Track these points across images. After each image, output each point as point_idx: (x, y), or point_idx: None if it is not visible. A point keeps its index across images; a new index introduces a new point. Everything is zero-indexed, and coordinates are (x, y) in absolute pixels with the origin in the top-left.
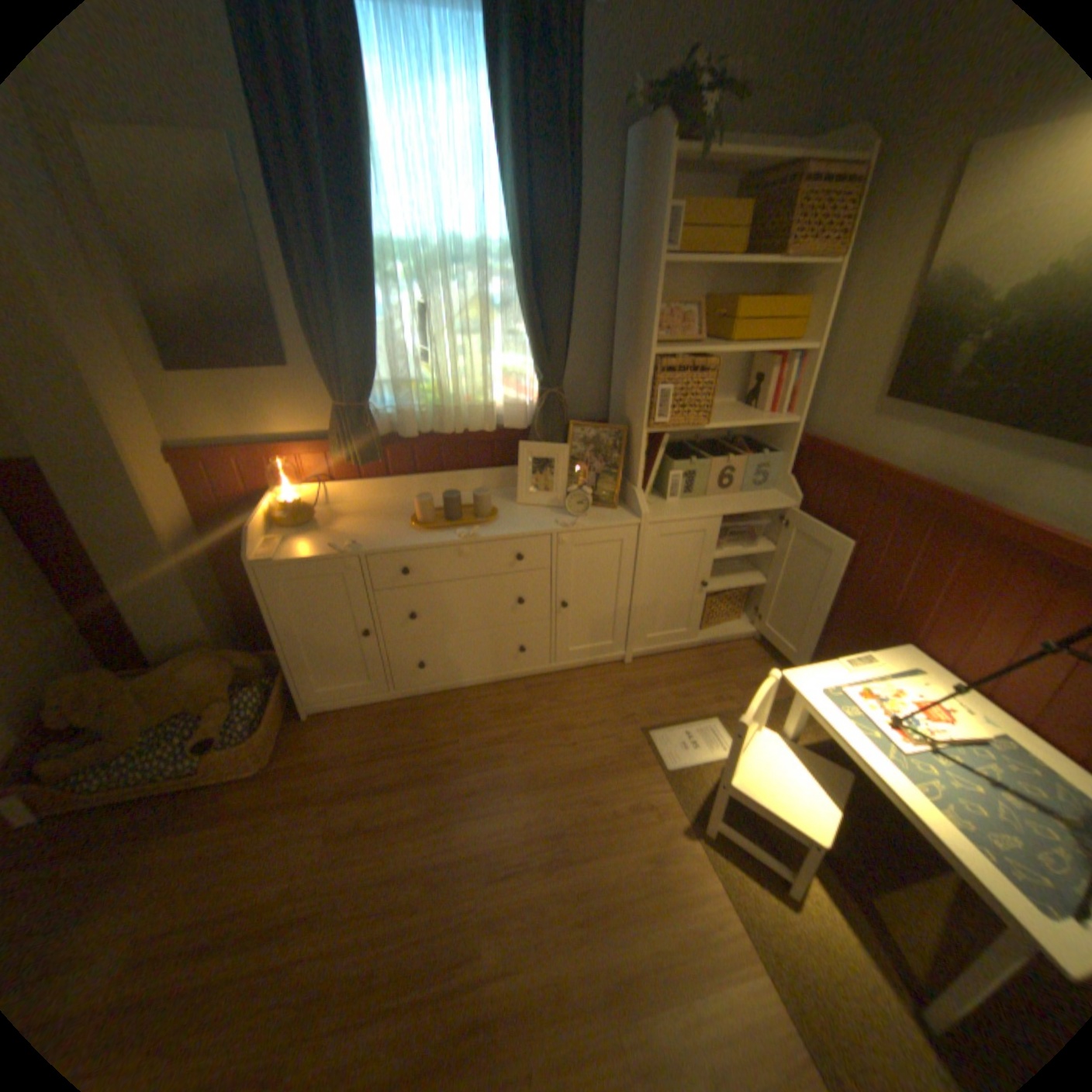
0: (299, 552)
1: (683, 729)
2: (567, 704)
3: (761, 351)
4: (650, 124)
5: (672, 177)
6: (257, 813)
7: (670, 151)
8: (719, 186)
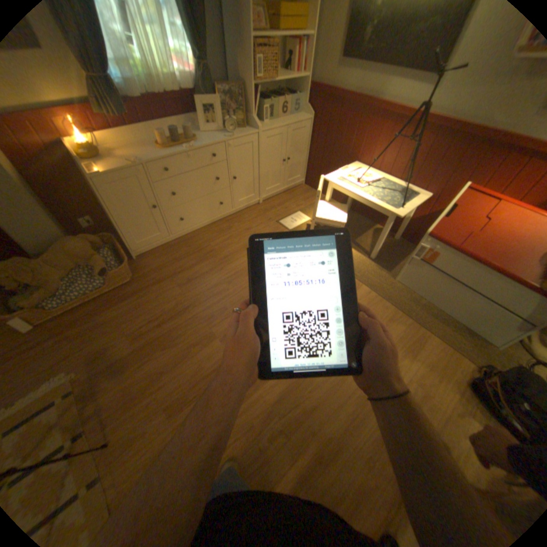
0: (109, 167)
1: (289, 218)
2: (245, 222)
3: (287, 39)
4: None
5: None
6: (141, 290)
7: None
8: None
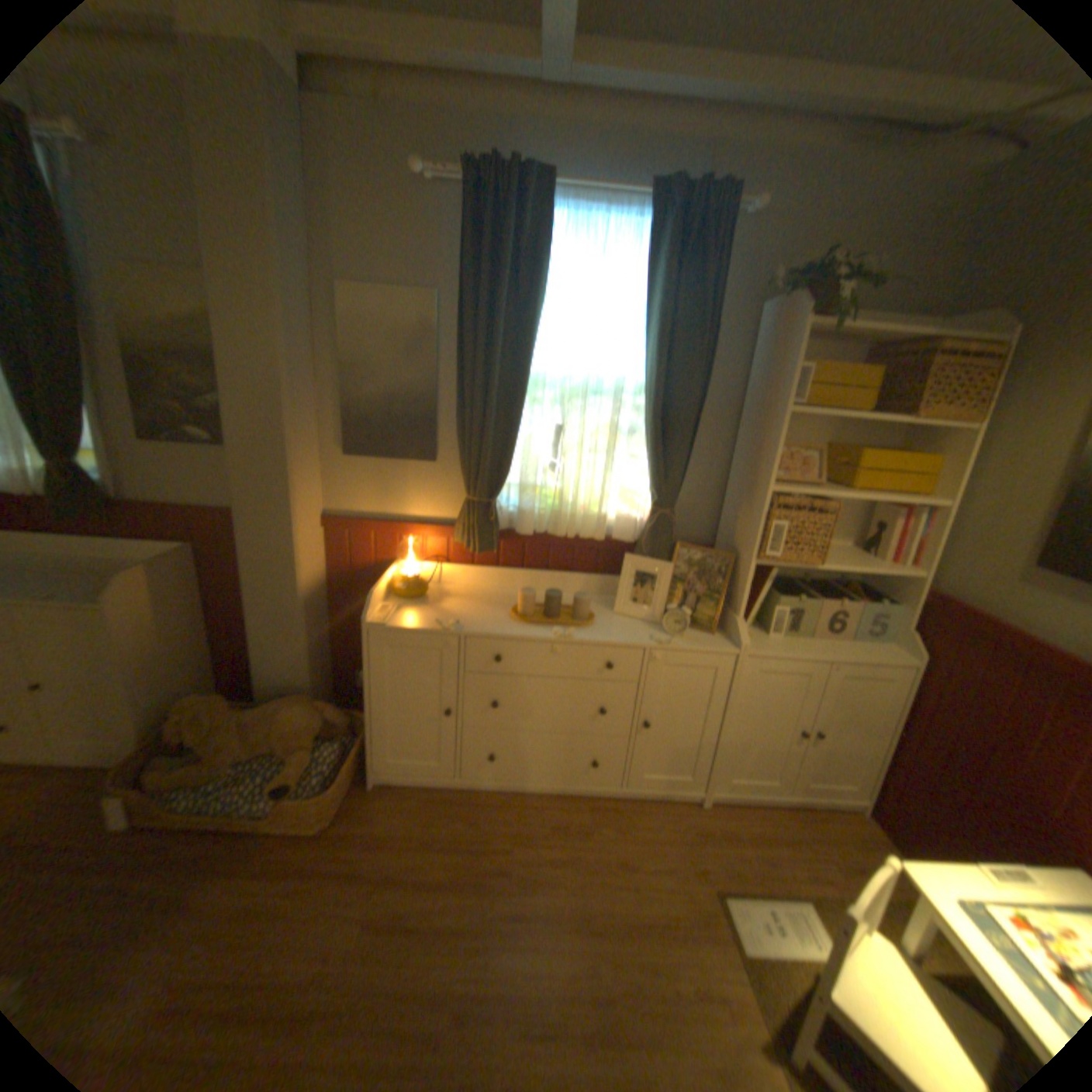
0: (408, 623)
1: (767, 908)
2: (634, 841)
3: (884, 501)
4: (786, 301)
5: (805, 344)
6: (306, 879)
7: (804, 323)
8: (848, 352)
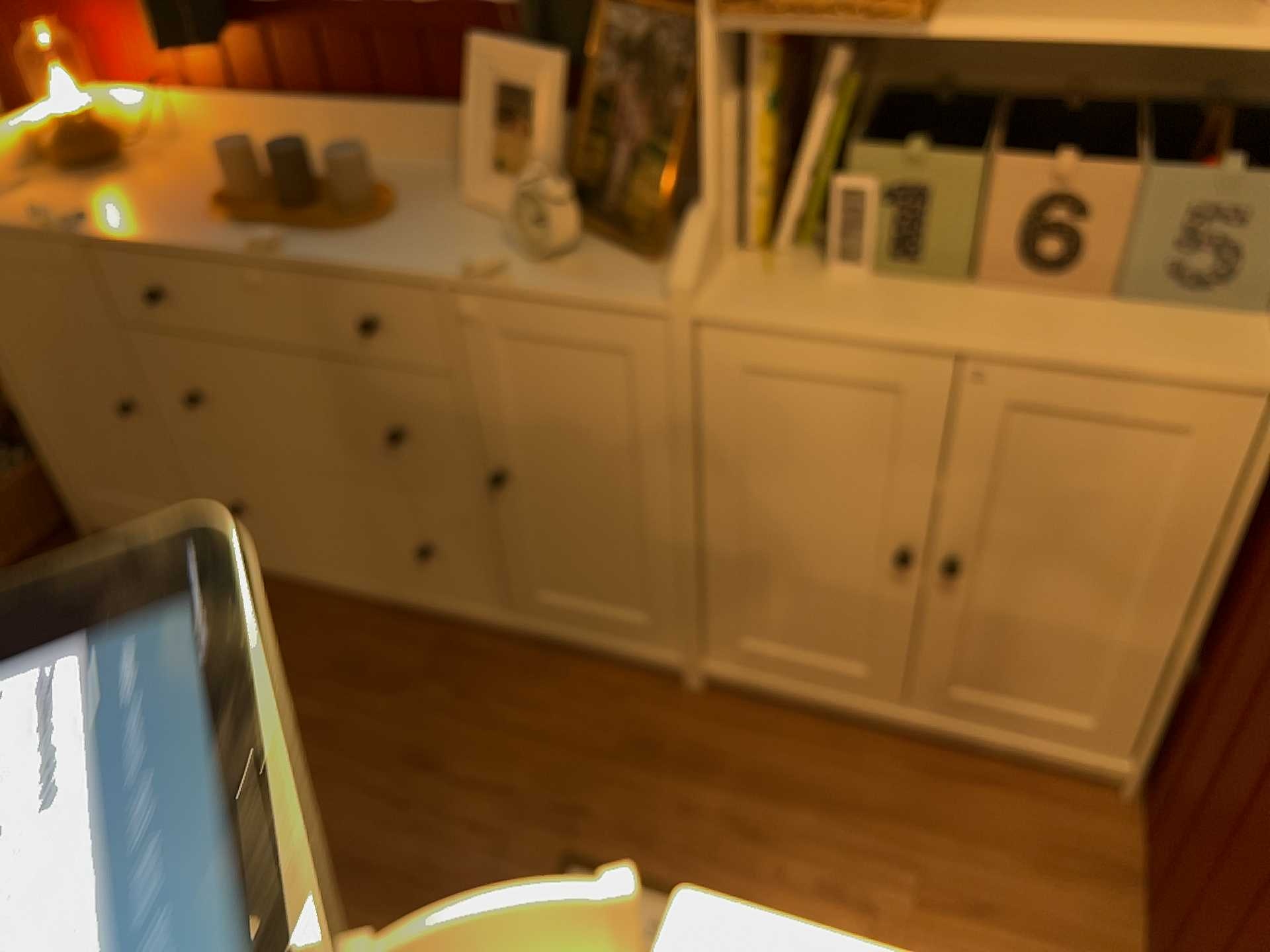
0: (3, 207)
1: None
2: (483, 715)
3: None
4: None
5: None
6: None
7: None
8: None
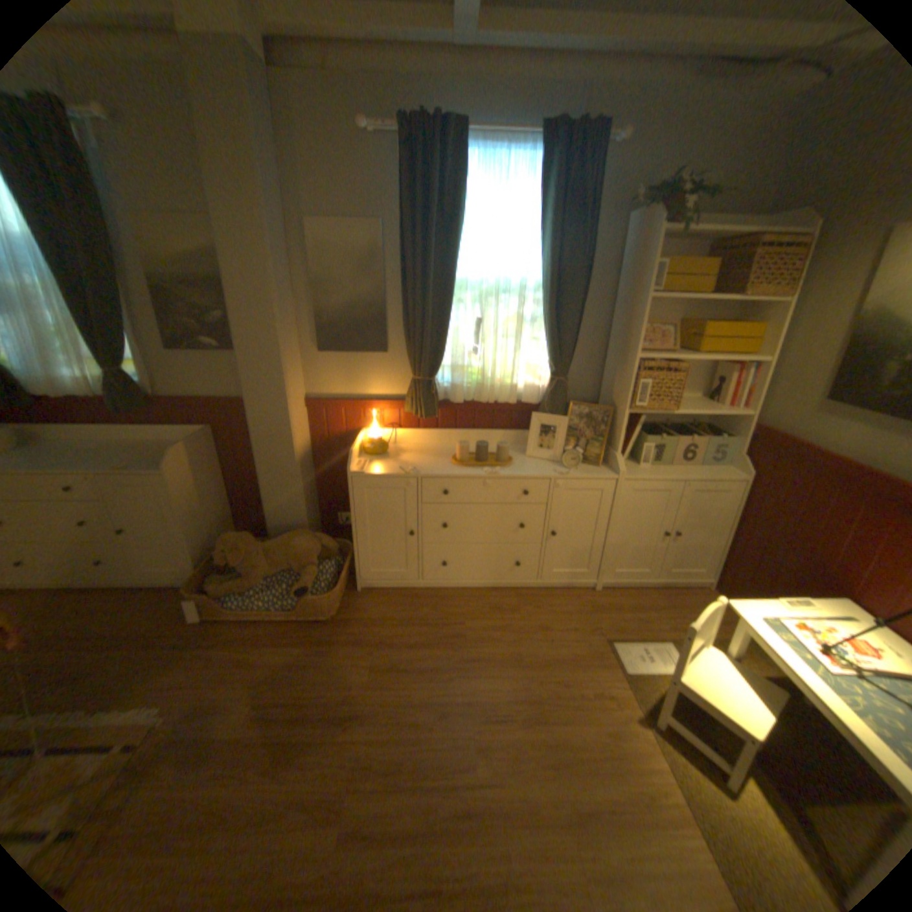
0: (379, 470)
1: (641, 646)
2: (548, 612)
3: (724, 360)
4: (646, 211)
5: (660, 244)
6: (327, 644)
7: (659, 229)
8: (695, 247)
